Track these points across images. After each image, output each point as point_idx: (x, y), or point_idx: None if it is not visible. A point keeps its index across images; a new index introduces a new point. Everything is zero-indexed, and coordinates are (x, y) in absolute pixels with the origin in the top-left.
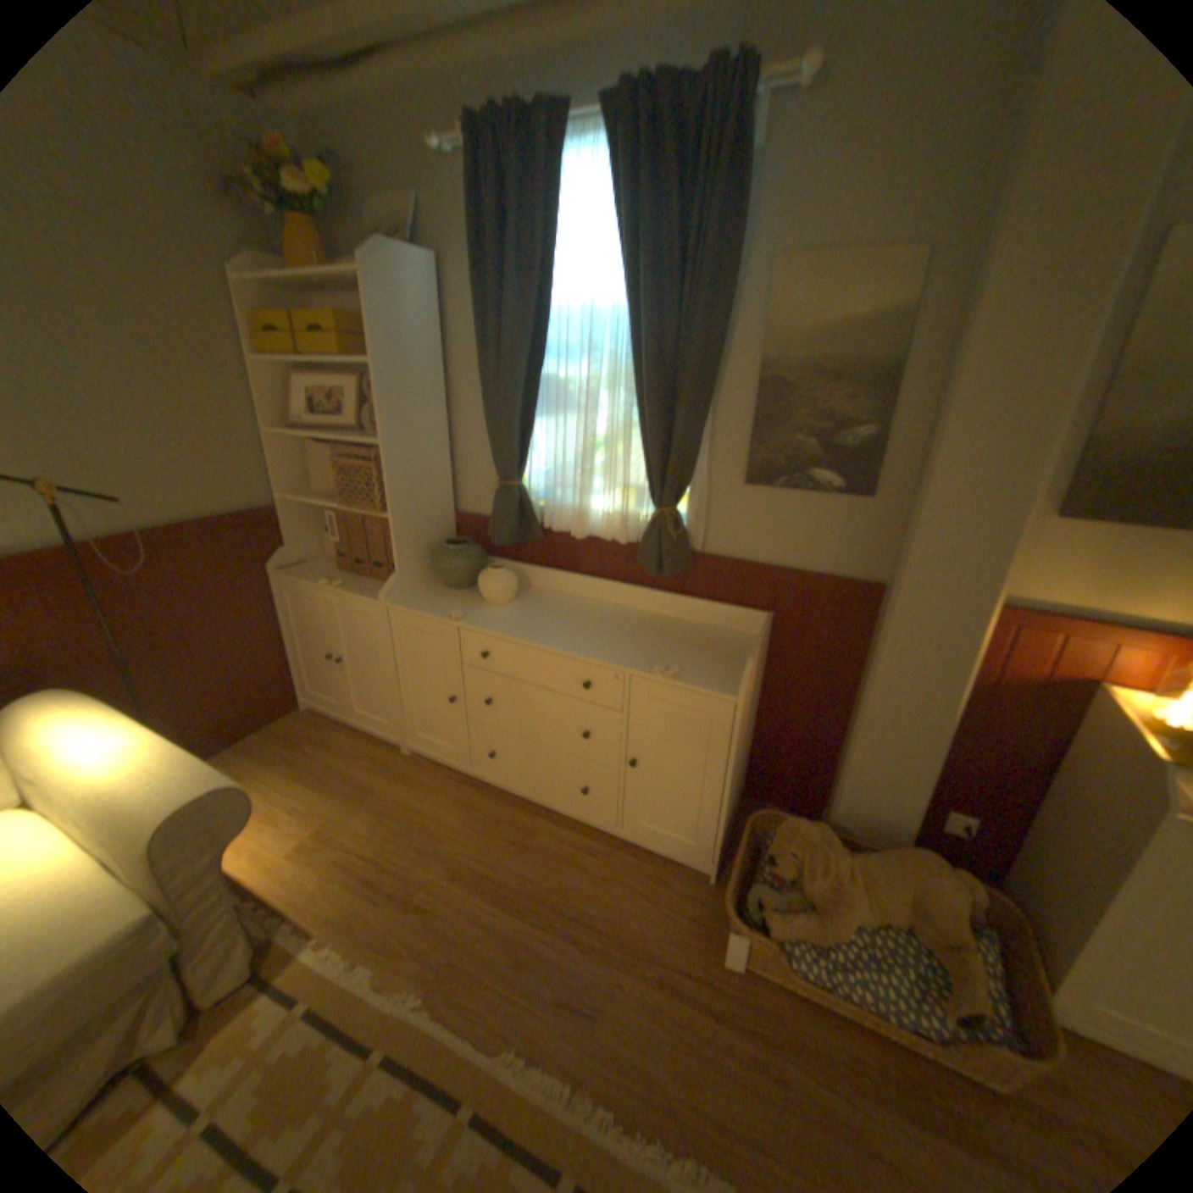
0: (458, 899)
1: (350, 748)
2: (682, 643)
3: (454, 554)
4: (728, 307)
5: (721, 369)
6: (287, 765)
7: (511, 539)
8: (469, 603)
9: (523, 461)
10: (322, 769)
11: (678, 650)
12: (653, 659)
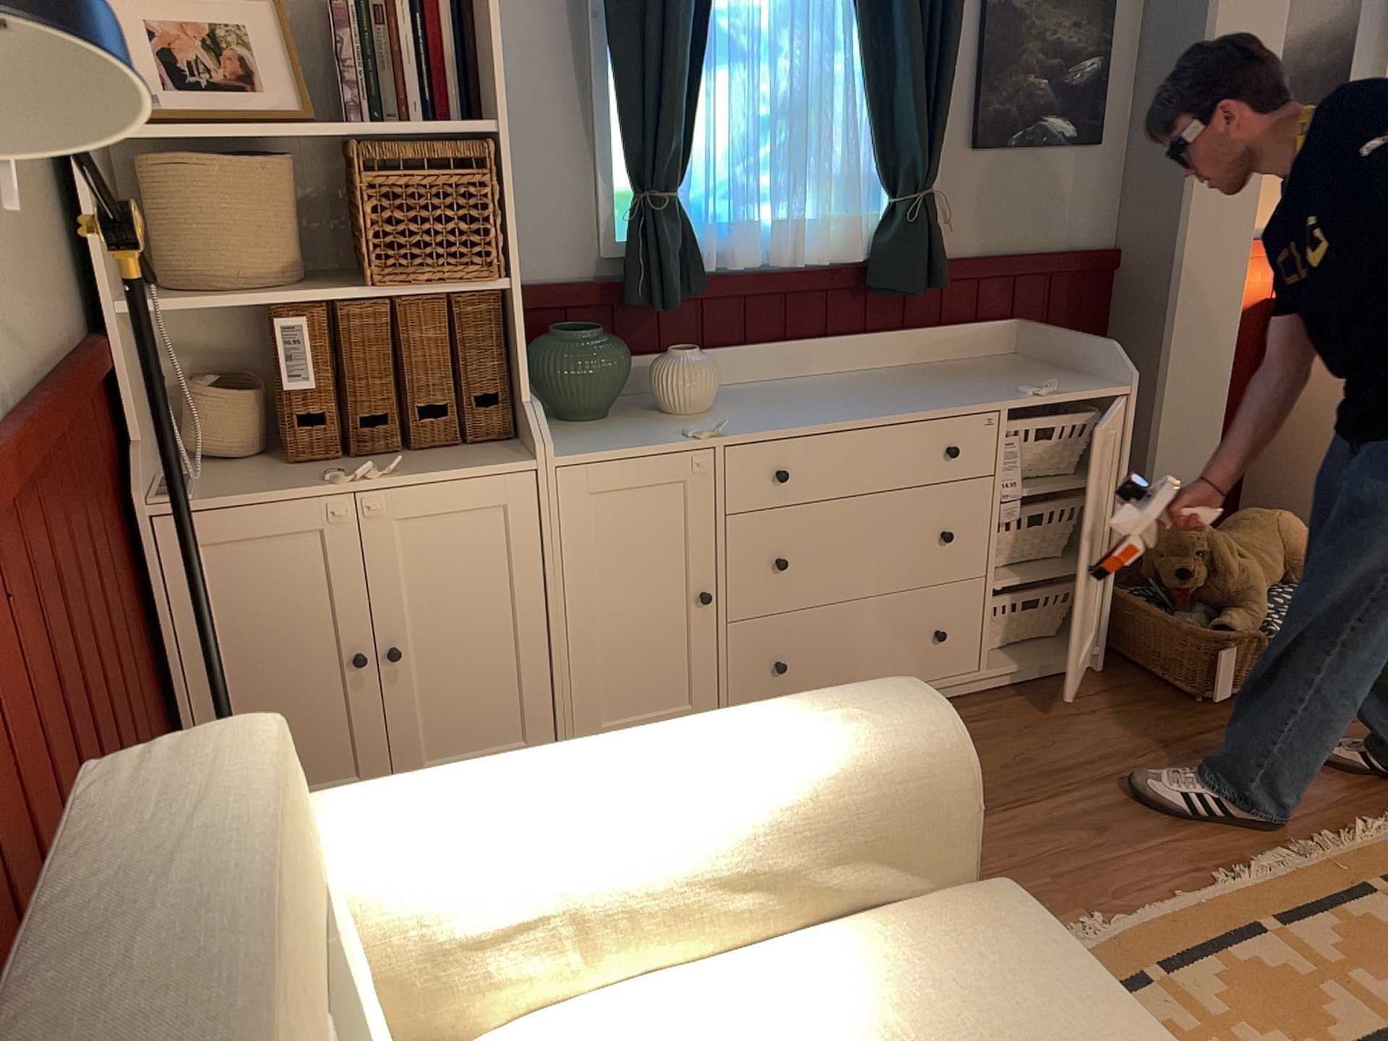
0: None
1: None
2: (981, 378)
3: (602, 344)
4: None
5: None
6: None
7: (684, 297)
8: (664, 424)
9: (685, 153)
10: None
11: (994, 381)
12: (1001, 392)
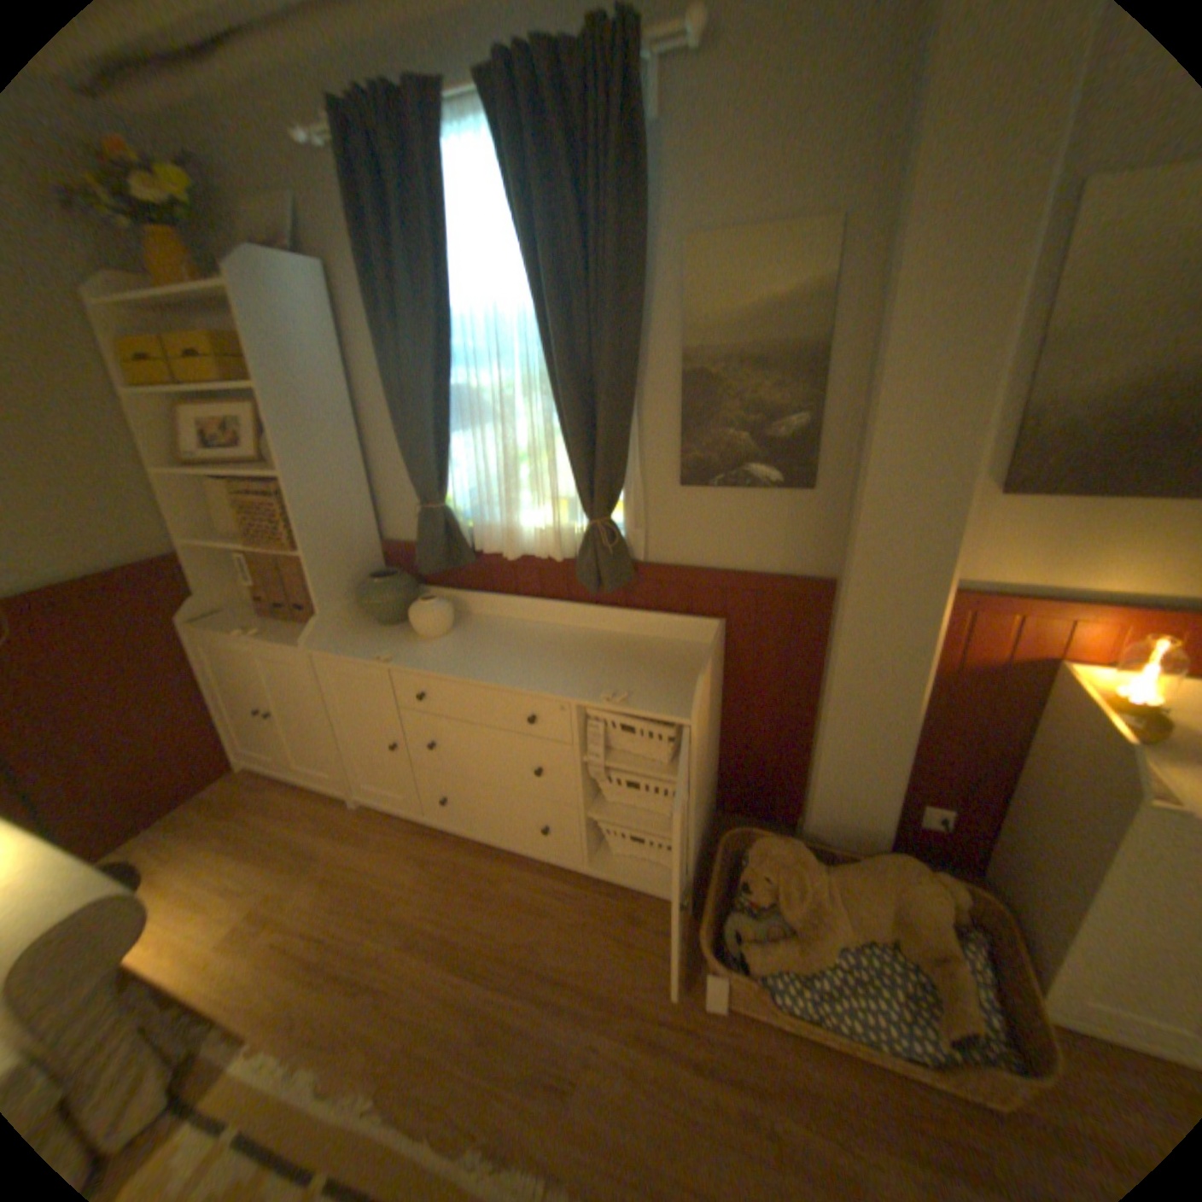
0: (413, 972)
1: (290, 809)
2: (632, 662)
3: (379, 588)
4: (639, 296)
5: (642, 364)
6: (218, 839)
7: (440, 566)
8: (400, 640)
9: (442, 480)
10: (258, 837)
11: (628, 670)
12: (600, 684)
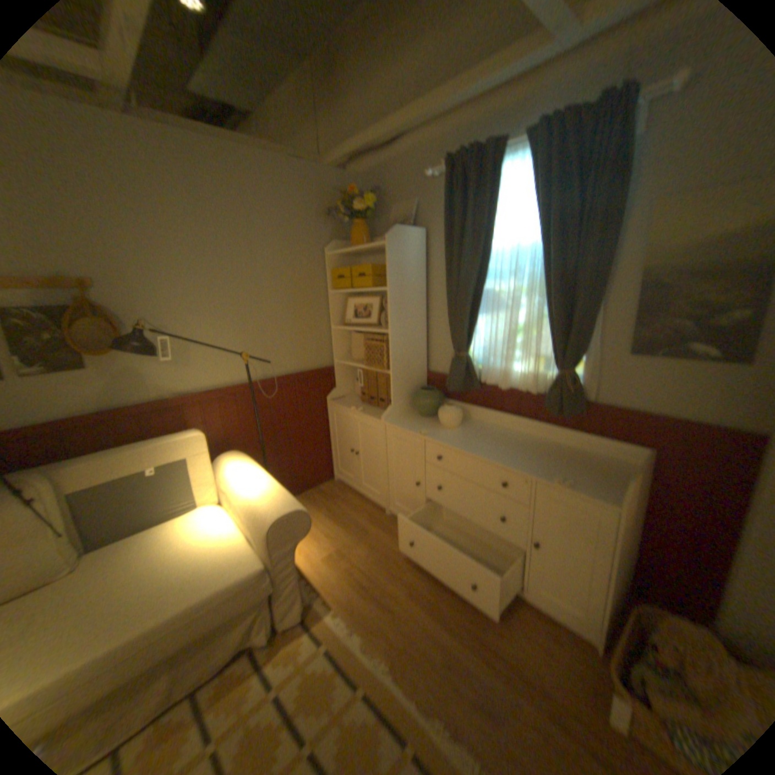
0: (413, 612)
1: (358, 506)
2: (578, 465)
3: (425, 396)
4: (616, 237)
5: (611, 277)
6: (326, 510)
7: (460, 388)
8: (431, 426)
9: (469, 341)
10: (343, 515)
11: (575, 469)
12: (554, 473)
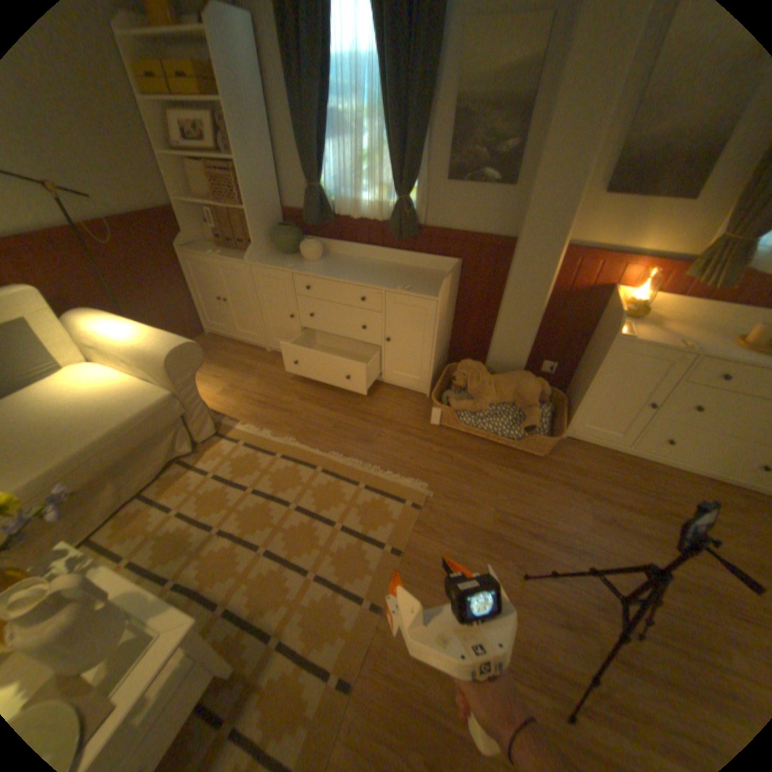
0: (305, 406)
1: (238, 350)
2: (413, 277)
3: (284, 232)
4: (437, 58)
5: (434, 103)
6: (206, 358)
7: (317, 221)
8: (295, 261)
9: (320, 169)
10: (225, 359)
11: (410, 280)
12: (397, 284)
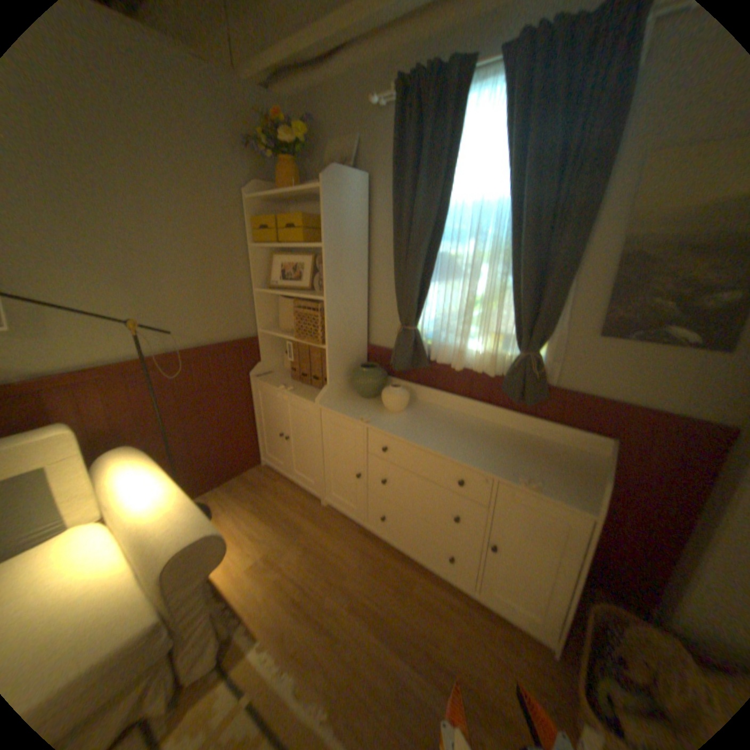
0: (355, 631)
1: (289, 496)
2: (540, 458)
3: (366, 374)
4: (601, 196)
5: (587, 245)
6: (251, 503)
7: (407, 367)
8: (374, 409)
9: (419, 312)
10: (272, 509)
11: (537, 463)
12: (517, 470)
